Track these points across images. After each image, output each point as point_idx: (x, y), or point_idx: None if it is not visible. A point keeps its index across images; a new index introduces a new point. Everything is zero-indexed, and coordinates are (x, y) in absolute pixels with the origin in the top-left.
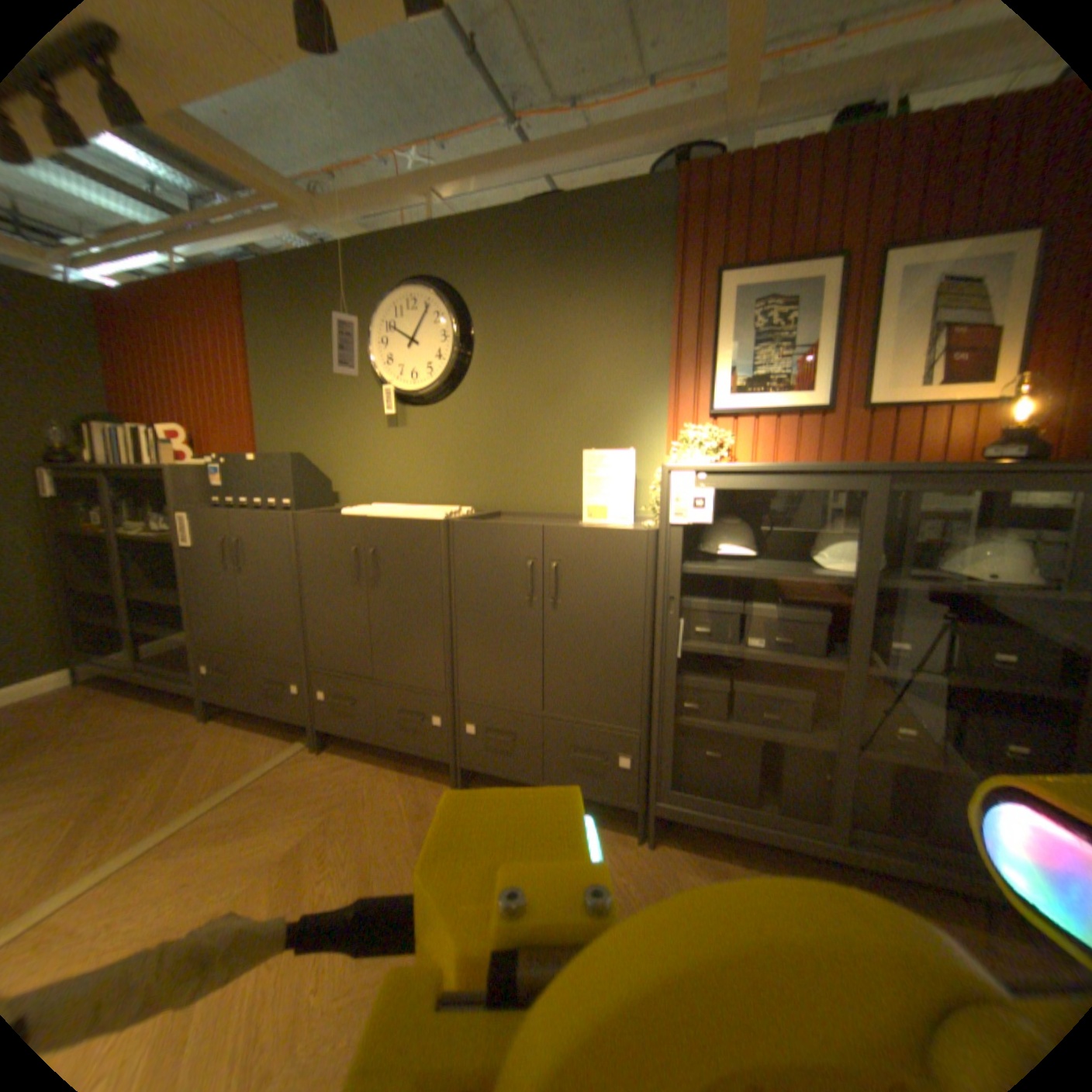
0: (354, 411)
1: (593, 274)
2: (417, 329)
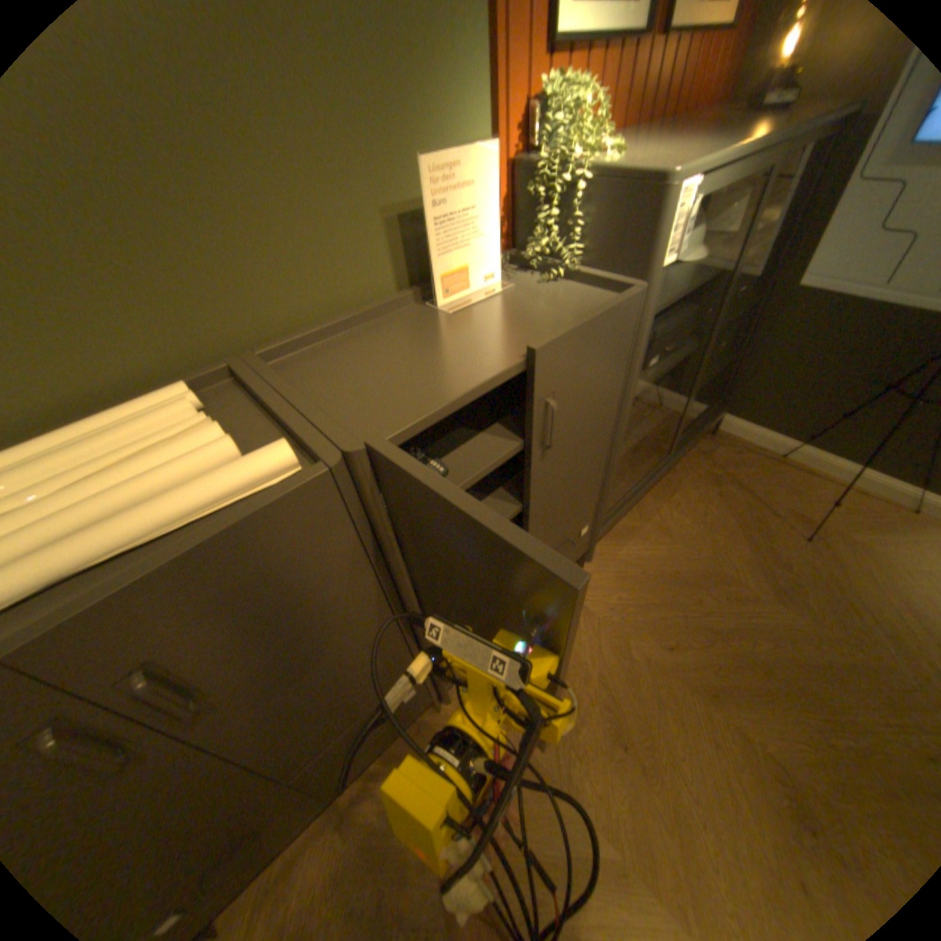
0: None
1: None
2: None
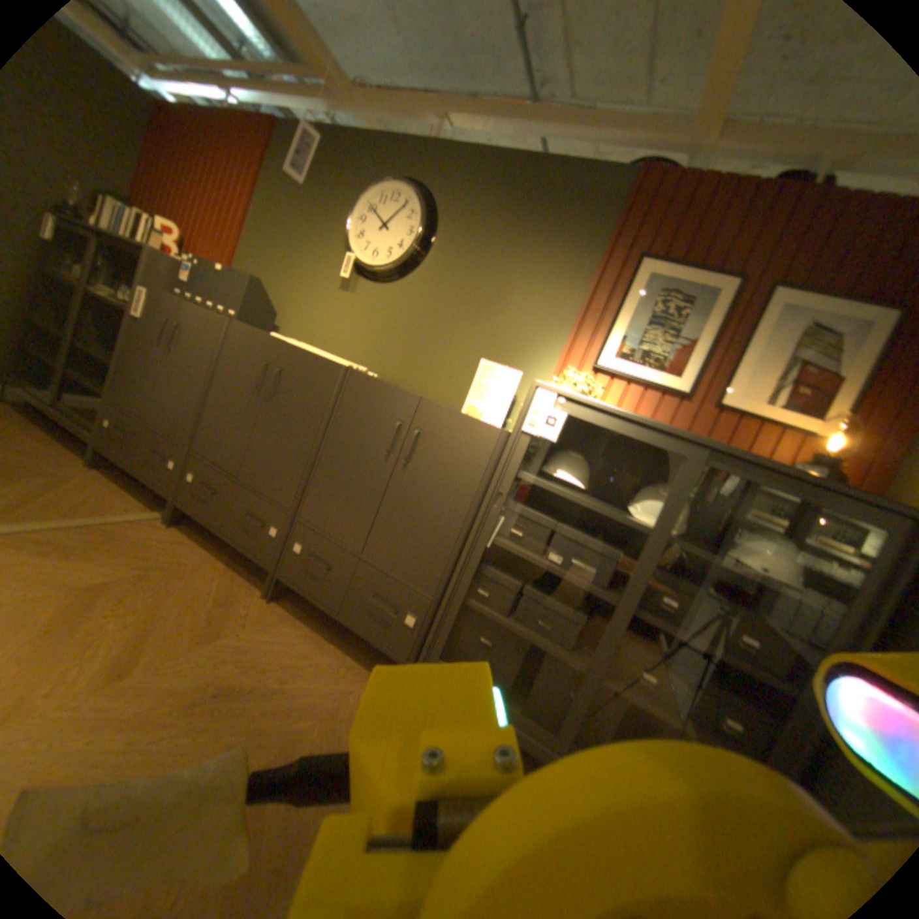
0: (317, 267)
1: (544, 225)
2: (391, 218)
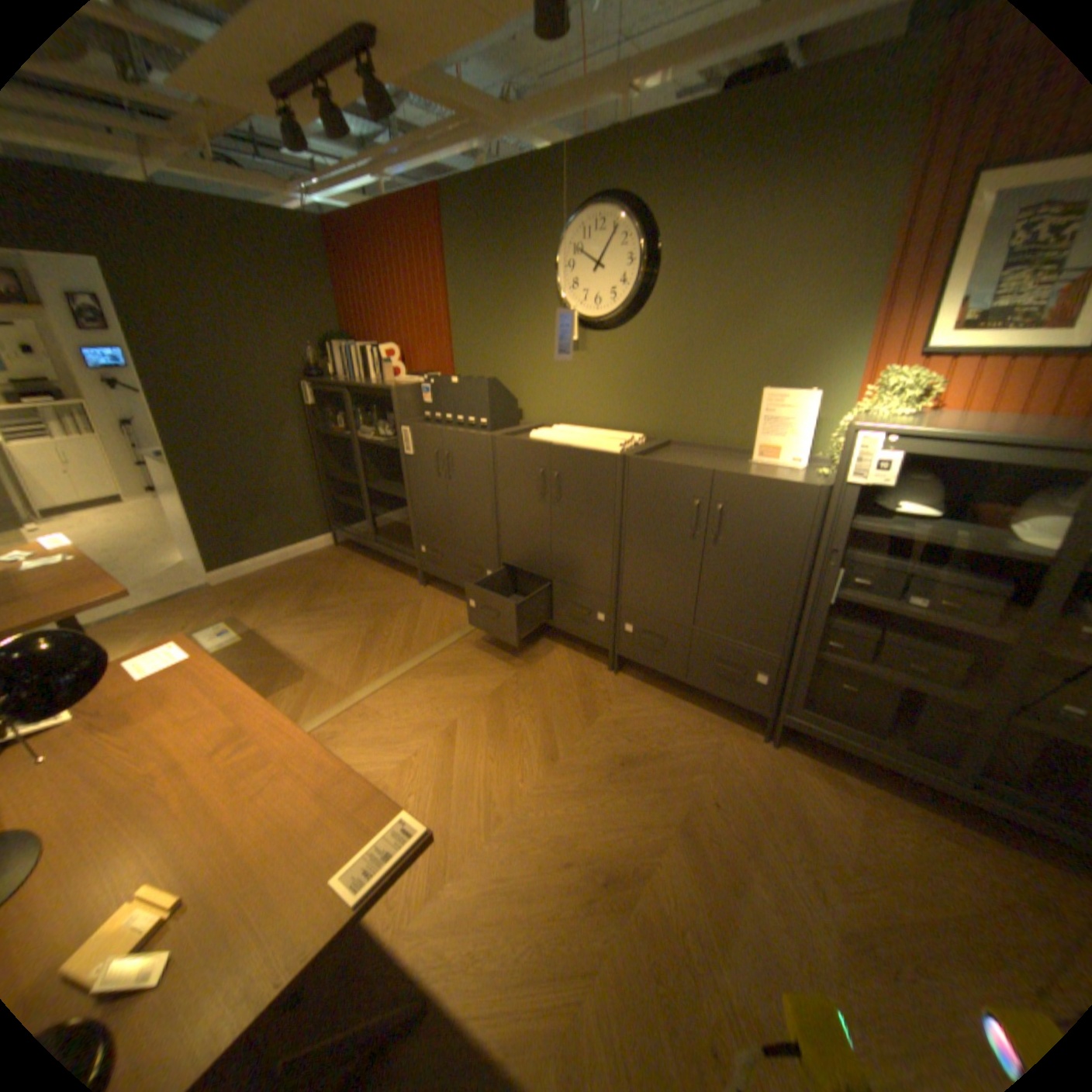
0: (539, 335)
1: (806, 184)
2: (603, 254)
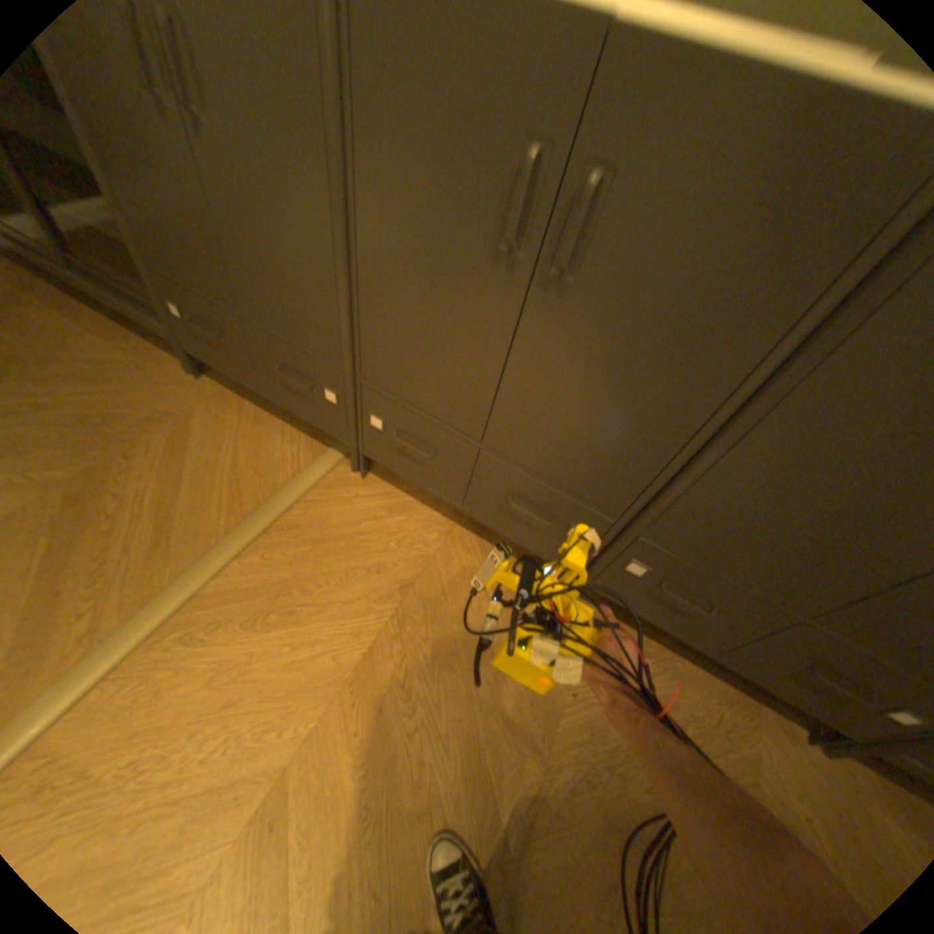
0: None
1: None
2: None
